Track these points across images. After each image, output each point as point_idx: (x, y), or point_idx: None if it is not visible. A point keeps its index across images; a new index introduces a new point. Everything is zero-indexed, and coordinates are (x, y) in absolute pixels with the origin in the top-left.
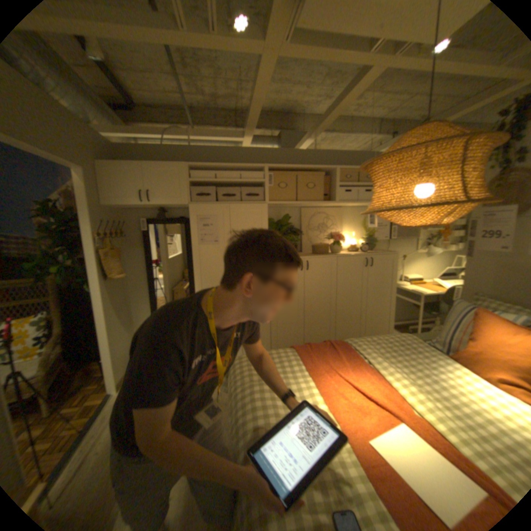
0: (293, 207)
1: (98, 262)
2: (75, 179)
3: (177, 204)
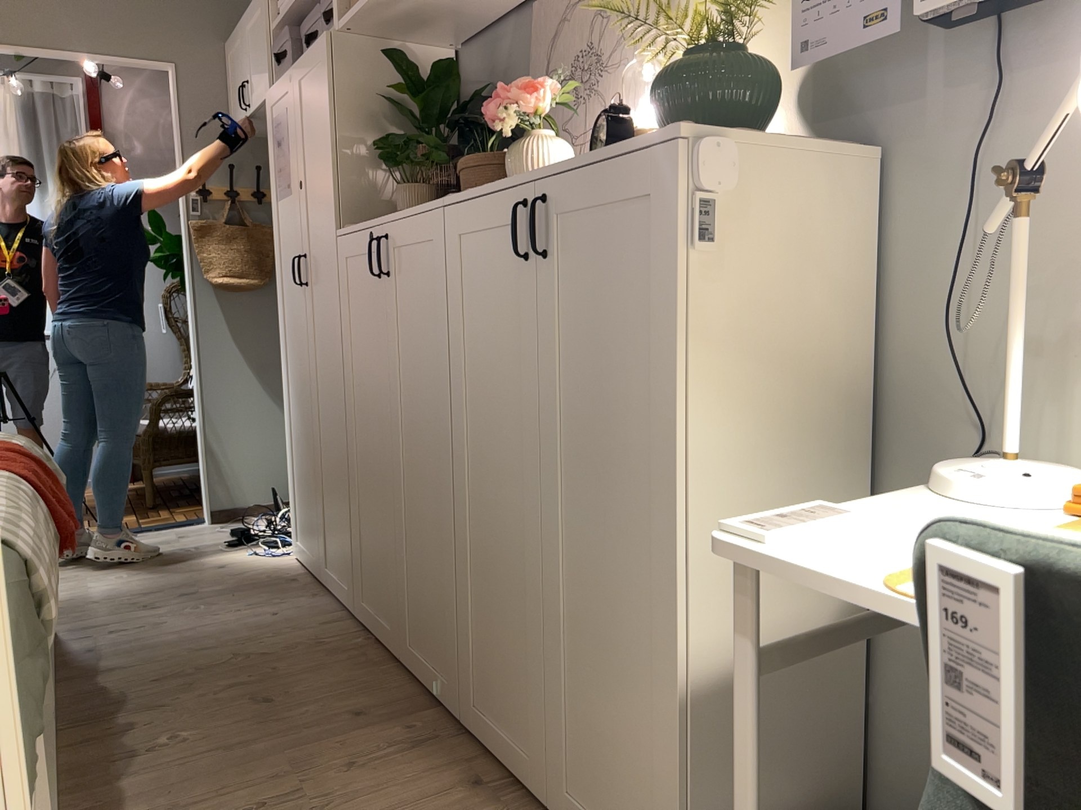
0: (522, 8)
1: (194, 246)
2: (170, 89)
3: (266, 100)
